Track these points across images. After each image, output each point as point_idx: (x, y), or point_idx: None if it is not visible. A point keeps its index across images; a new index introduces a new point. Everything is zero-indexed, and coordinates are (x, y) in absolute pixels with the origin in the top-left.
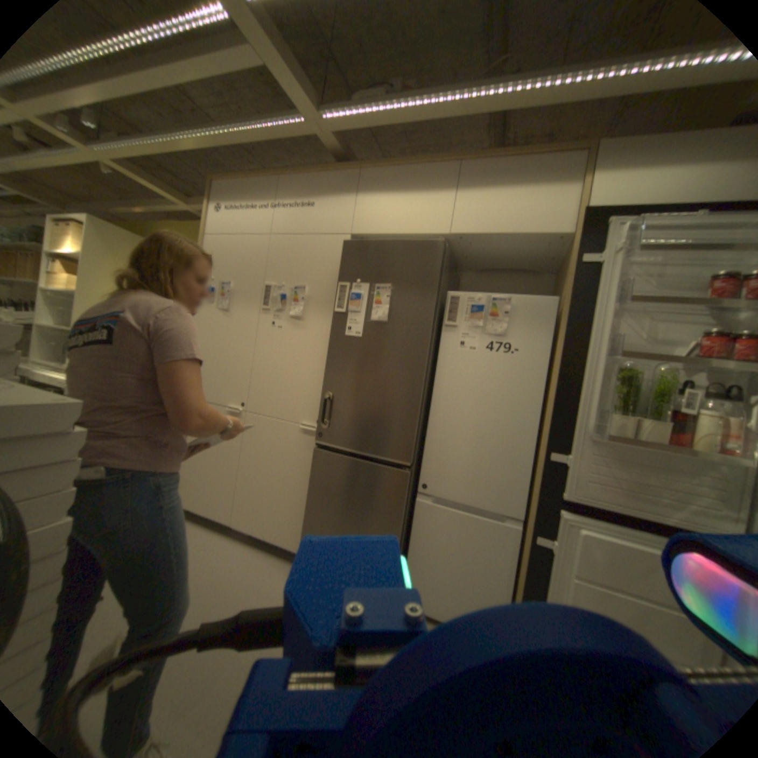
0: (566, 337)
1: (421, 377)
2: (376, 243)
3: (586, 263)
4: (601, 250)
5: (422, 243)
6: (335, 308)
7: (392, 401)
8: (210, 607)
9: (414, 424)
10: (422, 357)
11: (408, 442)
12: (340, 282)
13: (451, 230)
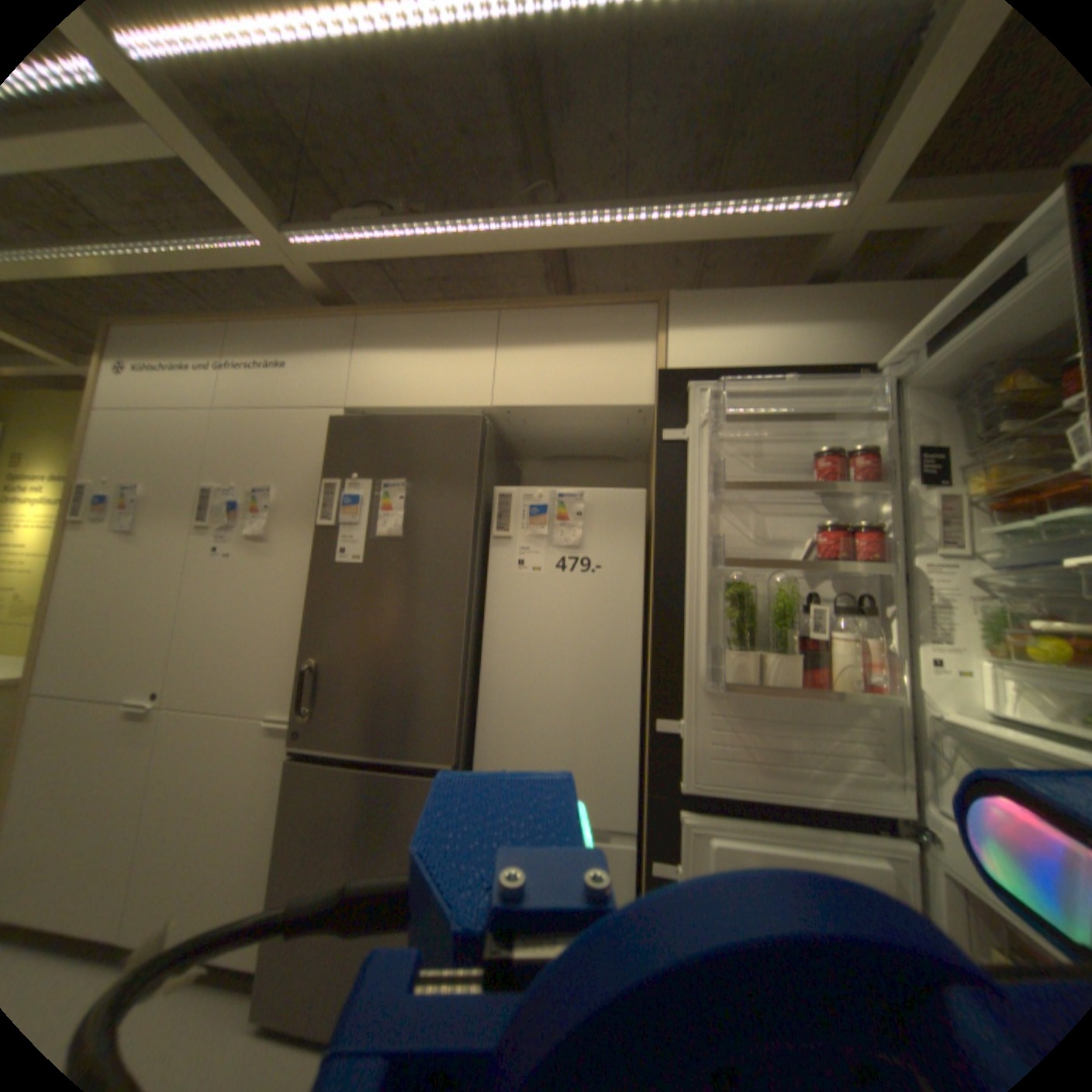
0: (655, 544)
1: (462, 620)
2: (382, 421)
3: (668, 441)
4: (684, 424)
5: (451, 420)
6: (322, 520)
7: (416, 664)
8: None
9: (454, 698)
10: (460, 589)
11: (446, 730)
12: (329, 479)
13: (493, 402)
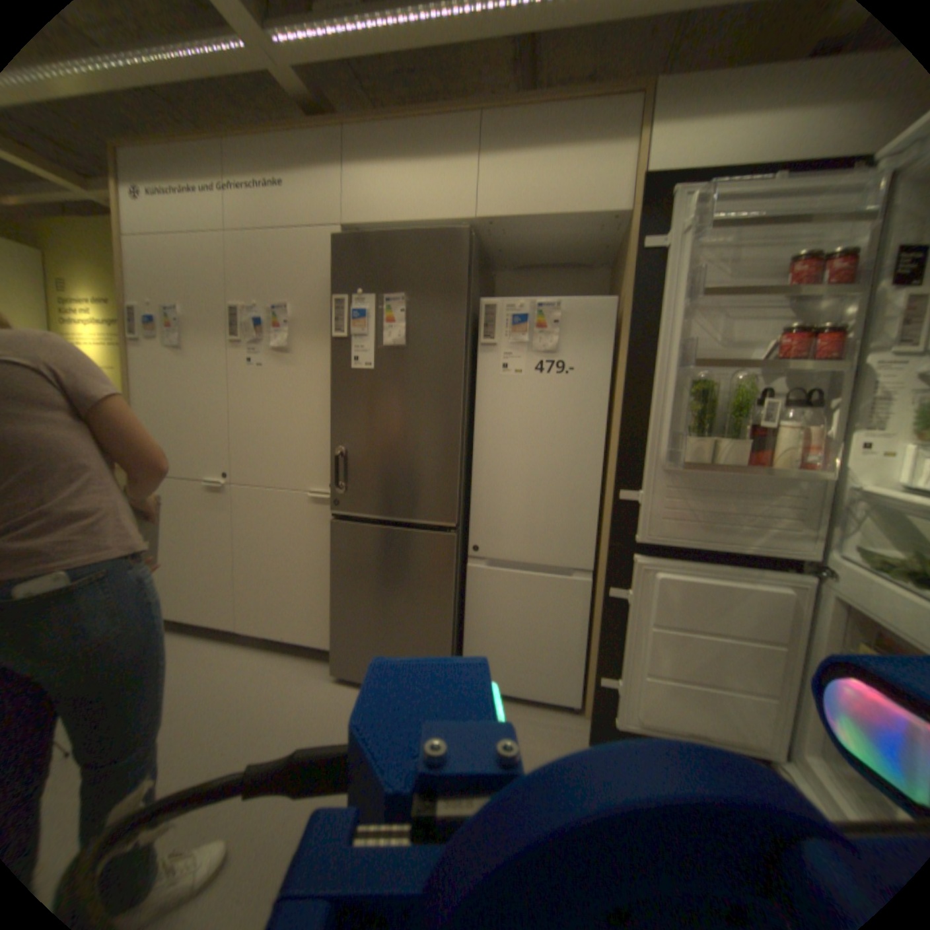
0: (629, 347)
1: (458, 414)
2: (378, 236)
3: (649, 249)
4: (666, 231)
5: (441, 233)
6: (333, 332)
7: (423, 449)
8: (222, 734)
9: (454, 475)
10: (456, 389)
11: (449, 498)
12: (335, 294)
13: (477, 213)
